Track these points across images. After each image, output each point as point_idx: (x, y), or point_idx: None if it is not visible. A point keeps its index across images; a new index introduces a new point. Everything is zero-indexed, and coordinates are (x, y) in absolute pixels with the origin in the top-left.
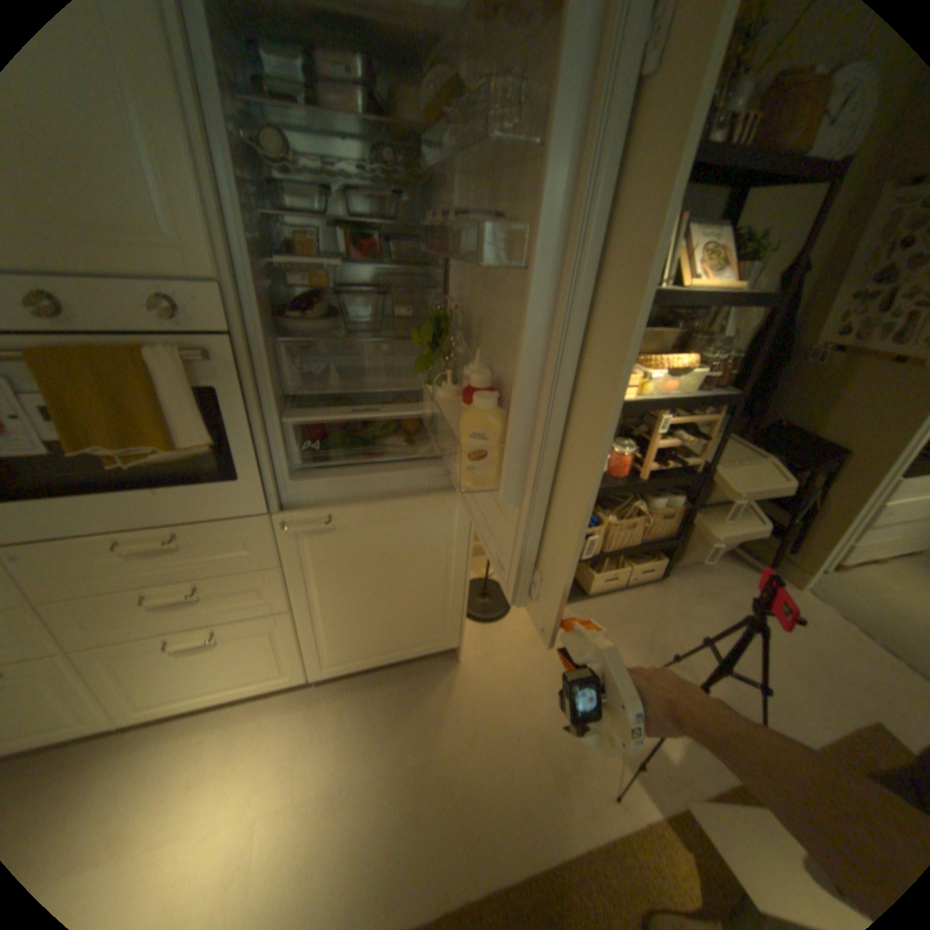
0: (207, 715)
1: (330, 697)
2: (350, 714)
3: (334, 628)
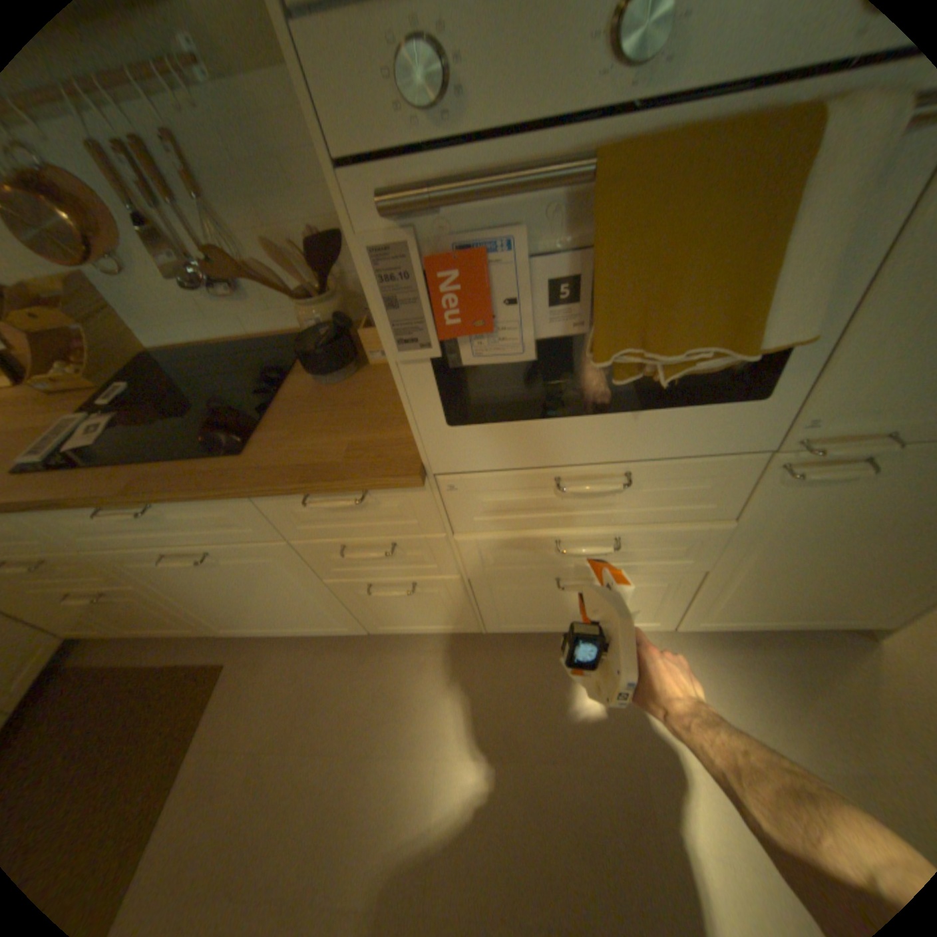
0: (559, 635)
1: (696, 648)
2: (730, 677)
3: (751, 591)
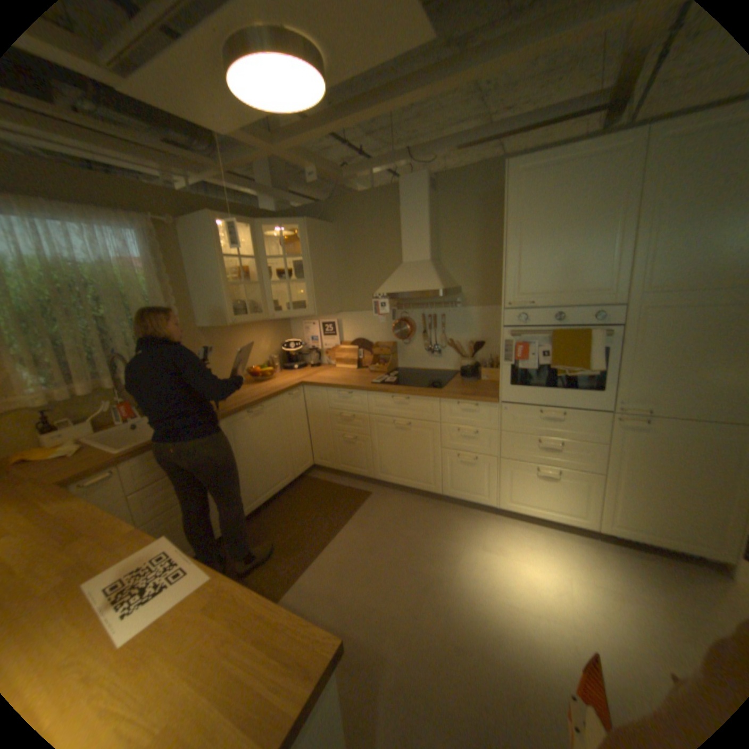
0: (536, 527)
1: (613, 552)
2: (630, 566)
3: (630, 499)
